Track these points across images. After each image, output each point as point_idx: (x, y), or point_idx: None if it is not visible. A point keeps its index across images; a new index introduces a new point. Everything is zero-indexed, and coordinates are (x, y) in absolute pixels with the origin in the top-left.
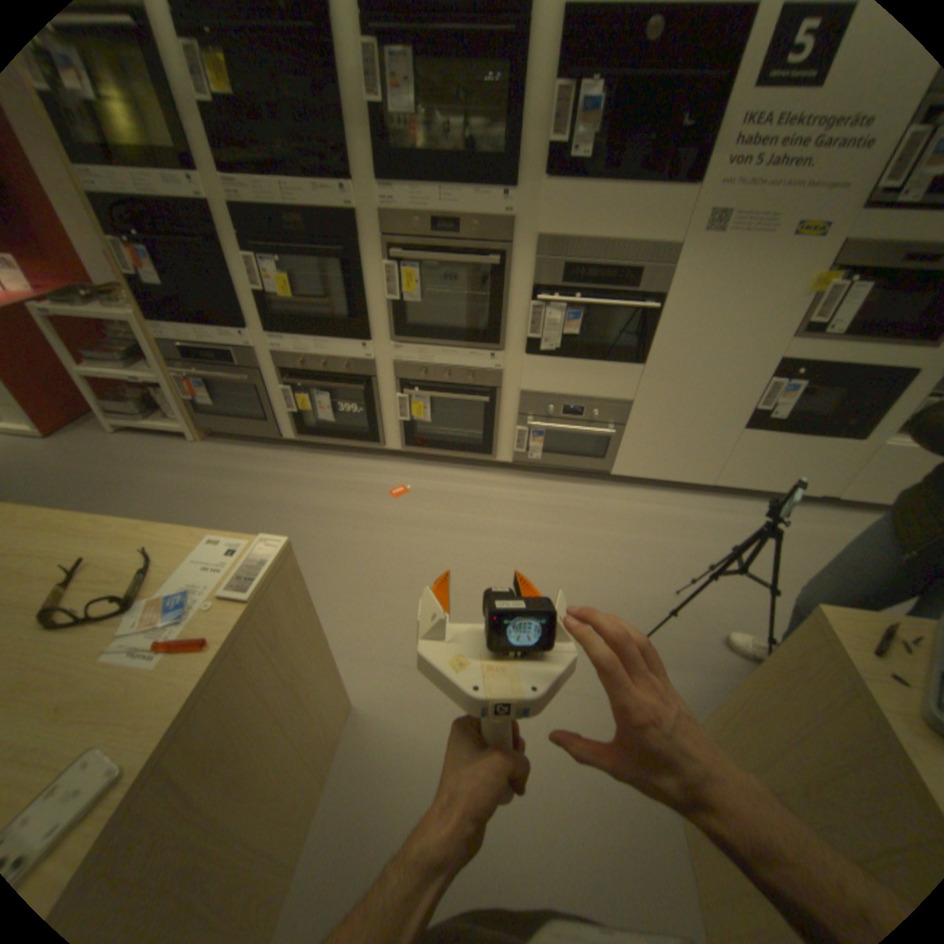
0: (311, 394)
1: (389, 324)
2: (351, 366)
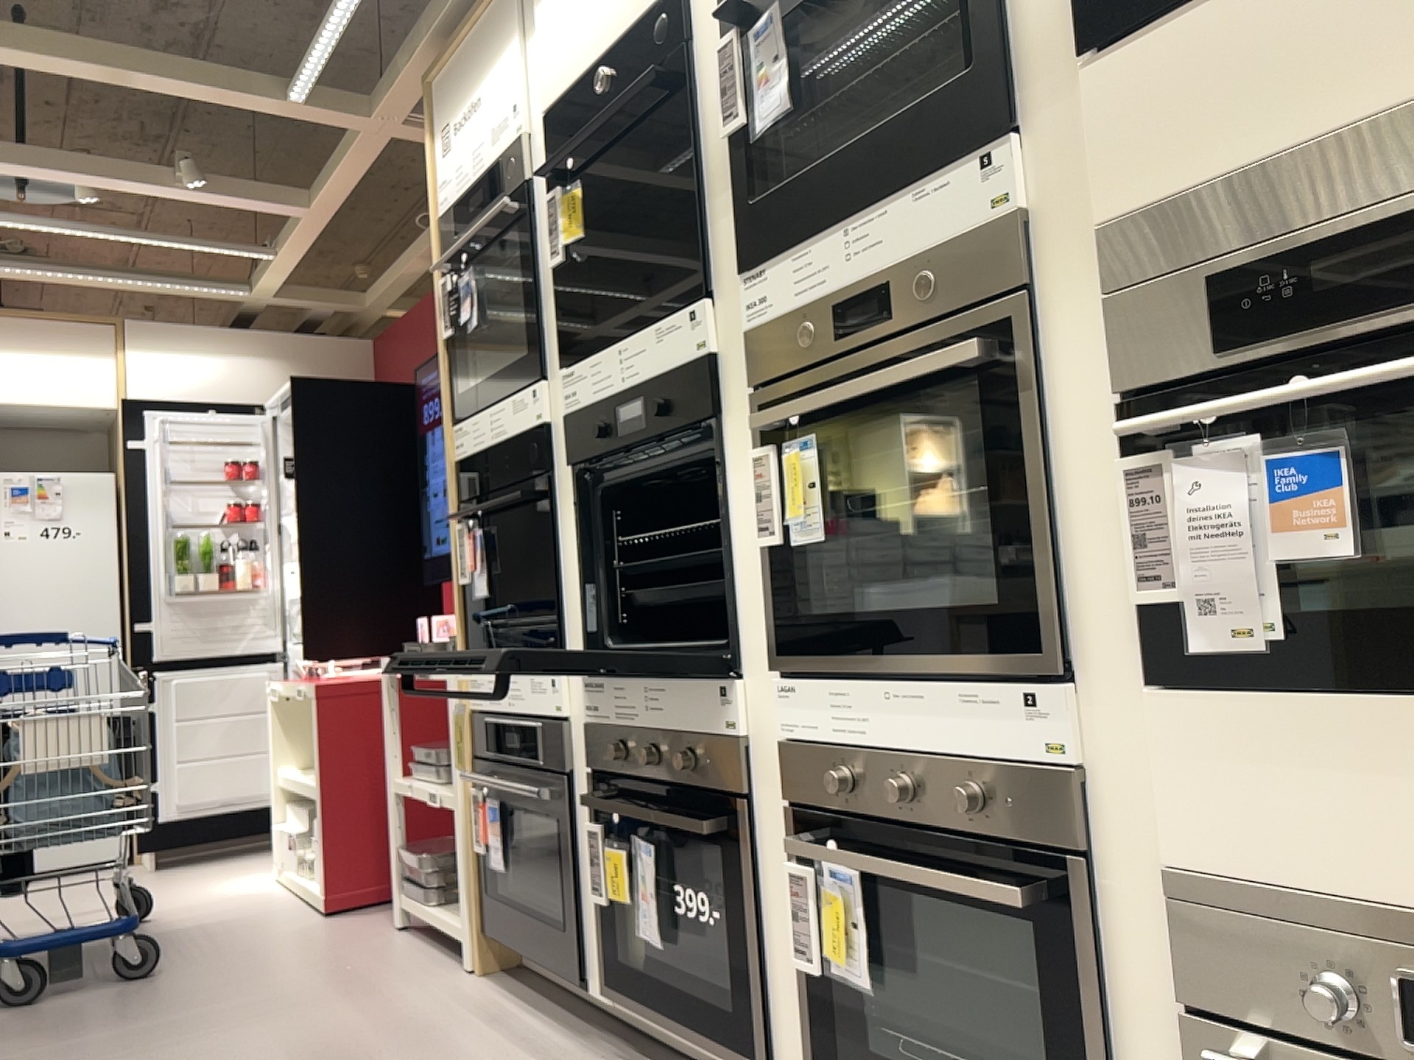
0: (635, 849)
1: (772, 617)
2: (701, 758)
